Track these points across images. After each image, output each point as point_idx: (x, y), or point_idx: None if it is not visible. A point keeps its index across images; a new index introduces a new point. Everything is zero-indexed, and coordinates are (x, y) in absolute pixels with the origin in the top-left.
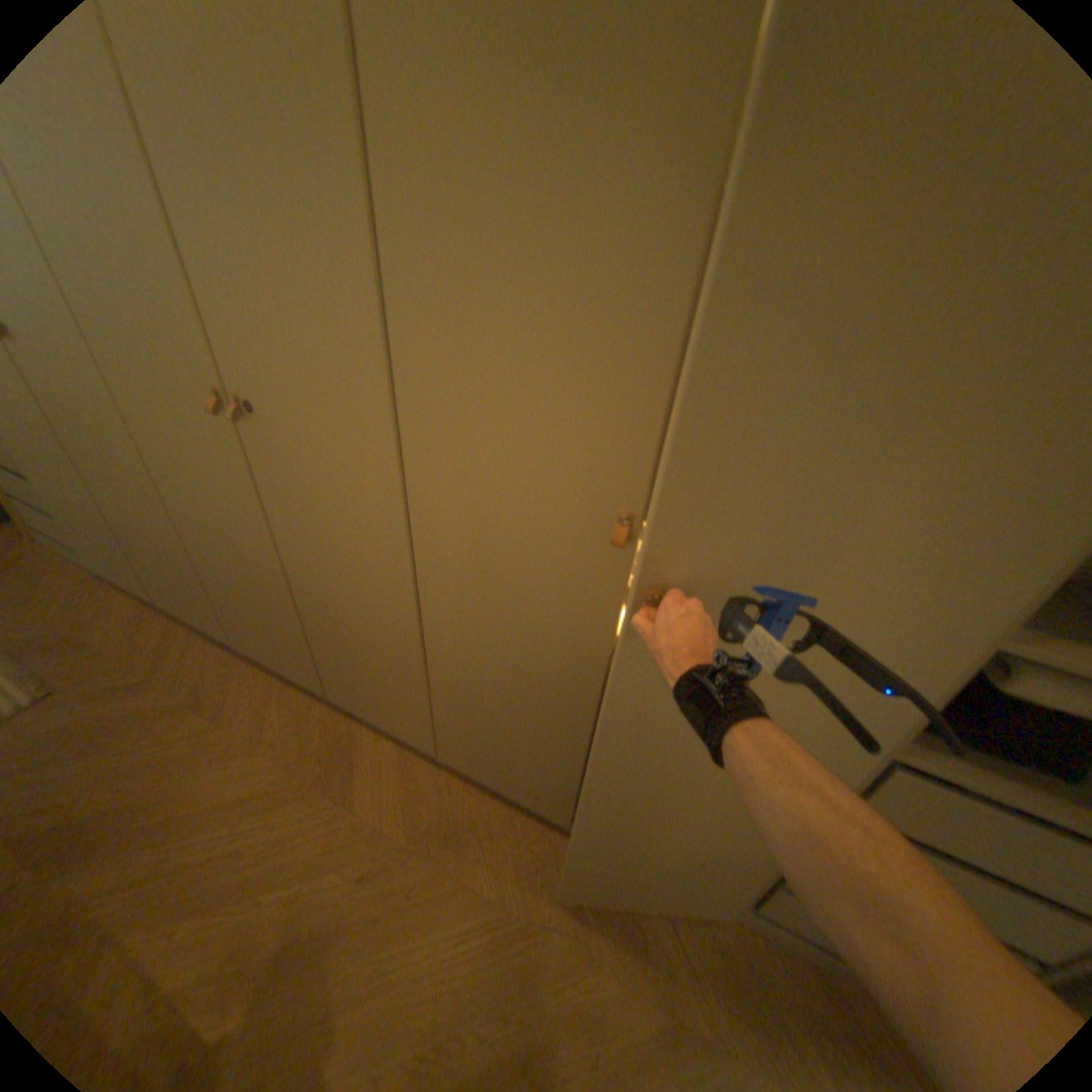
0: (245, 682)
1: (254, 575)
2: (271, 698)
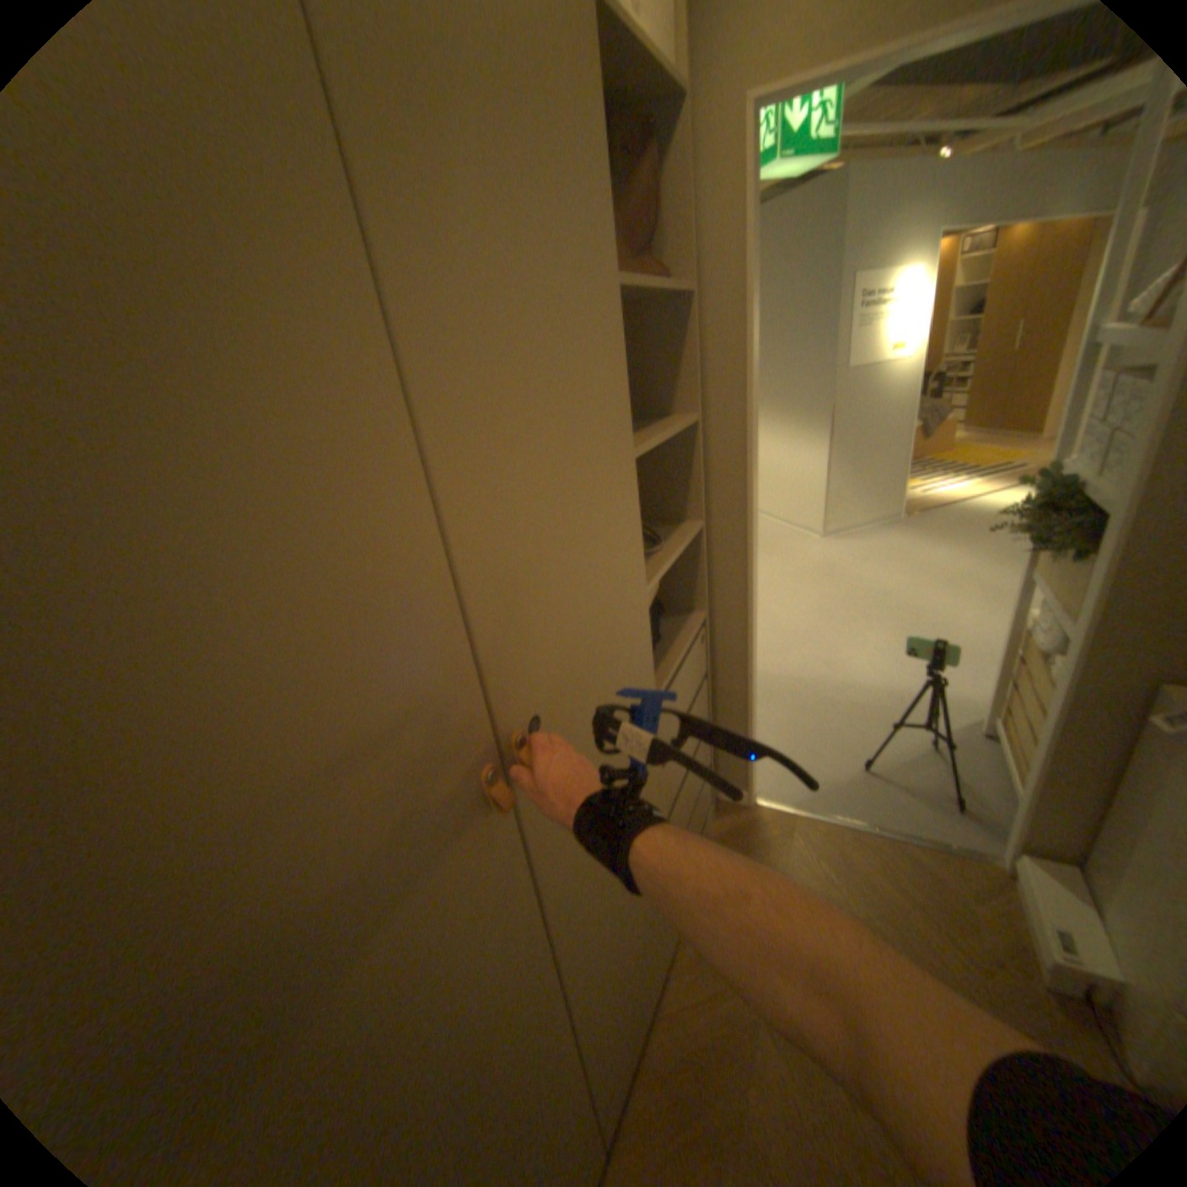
0: None
1: None
2: None
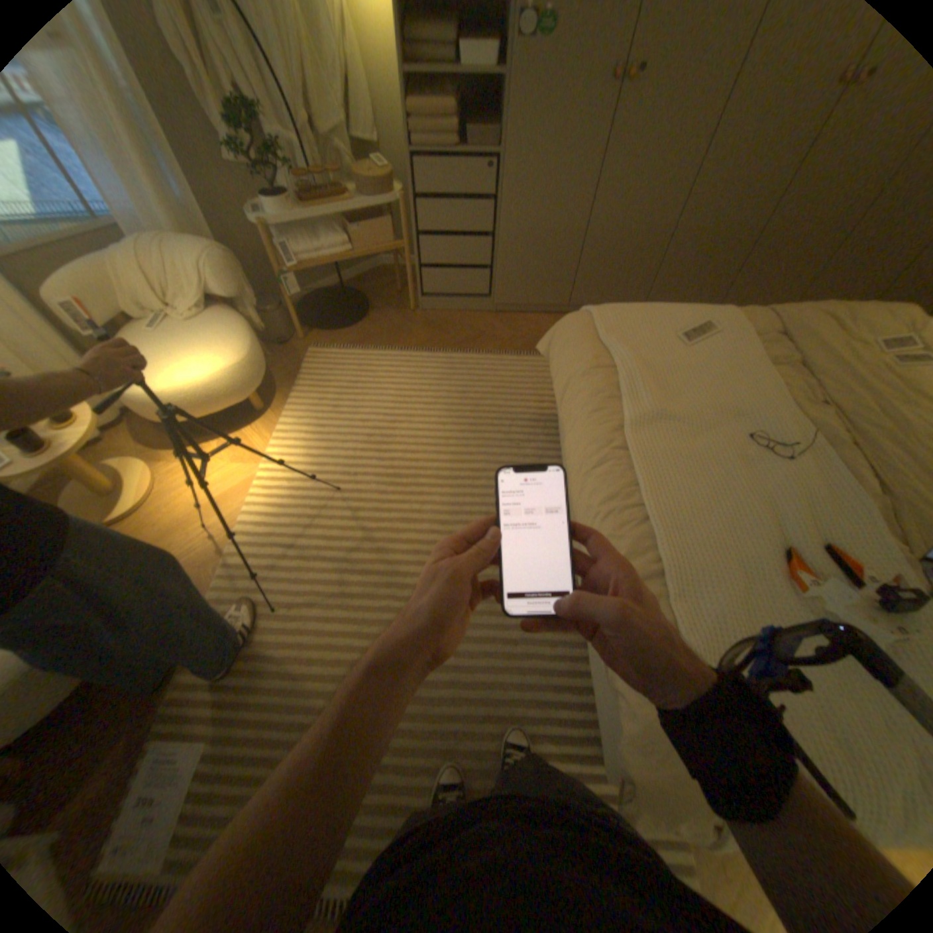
0: None
1: (745, 218)
2: None
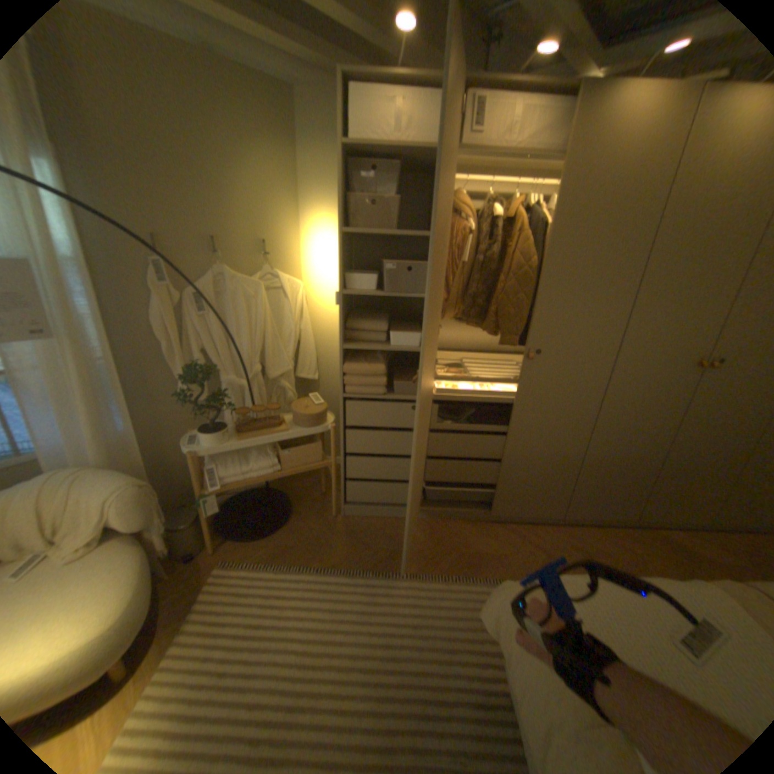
0: (584, 535)
1: (648, 451)
2: (607, 536)
